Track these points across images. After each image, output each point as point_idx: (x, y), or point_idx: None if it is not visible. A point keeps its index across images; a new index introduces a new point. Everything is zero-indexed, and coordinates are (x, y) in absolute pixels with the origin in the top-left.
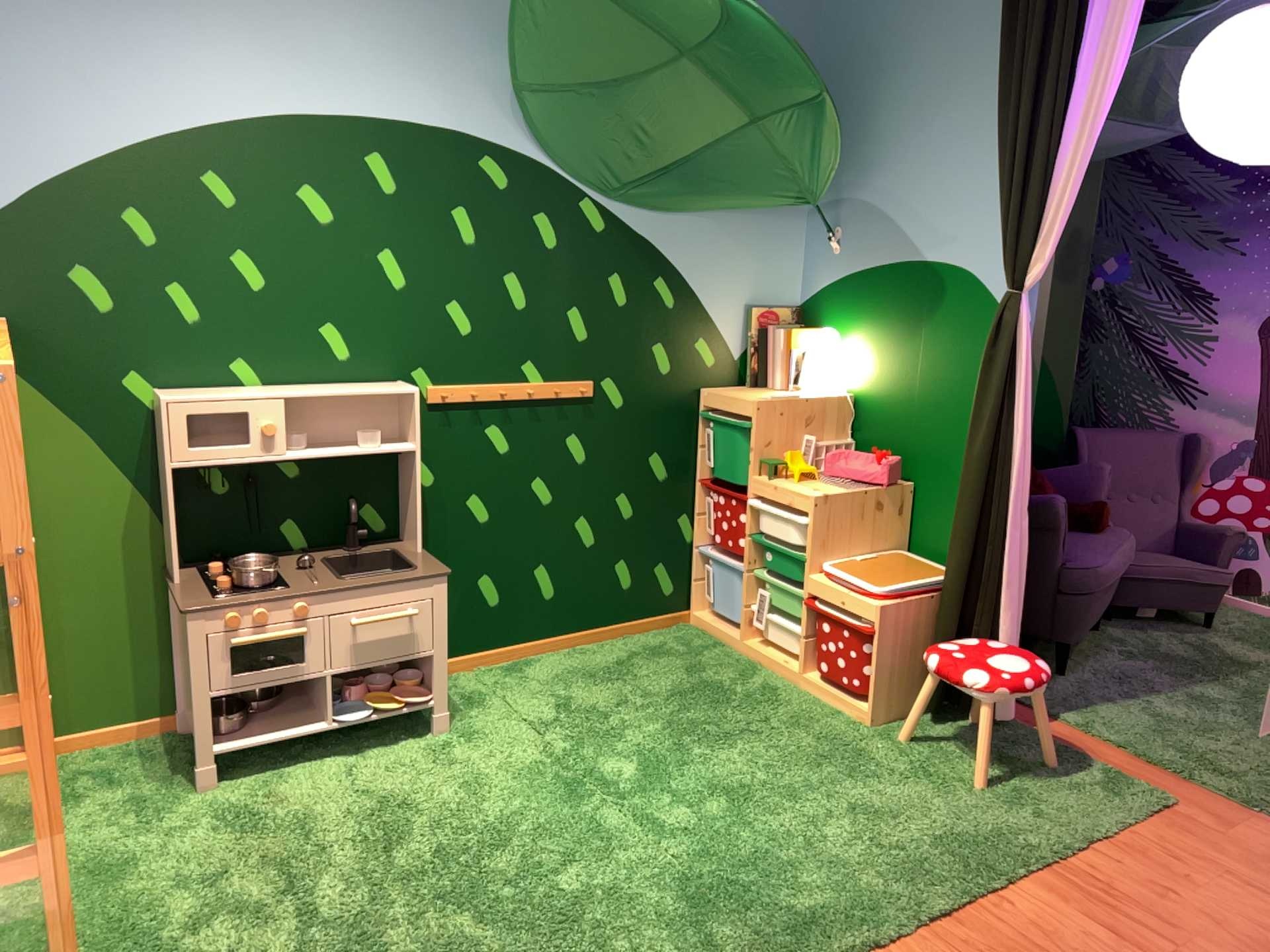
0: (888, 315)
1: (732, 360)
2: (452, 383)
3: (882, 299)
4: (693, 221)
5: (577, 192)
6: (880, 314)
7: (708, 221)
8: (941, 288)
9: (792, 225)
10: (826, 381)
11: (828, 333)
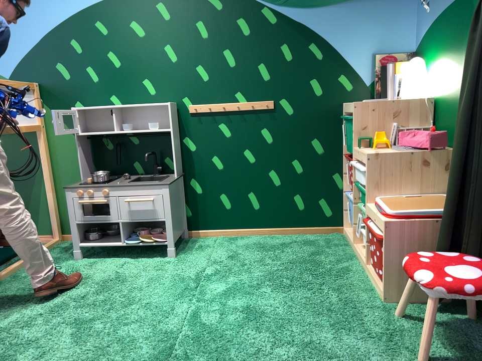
0: (451, 35)
1: (365, 86)
2: (199, 102)
3: (448, 26)
4: (332, 7)
5: (258, 2)
6: (448, 37)
7: (344, 6)
8: (476, 2)
9: (408, 0)
10: (415, 89)
11: (426, 60)
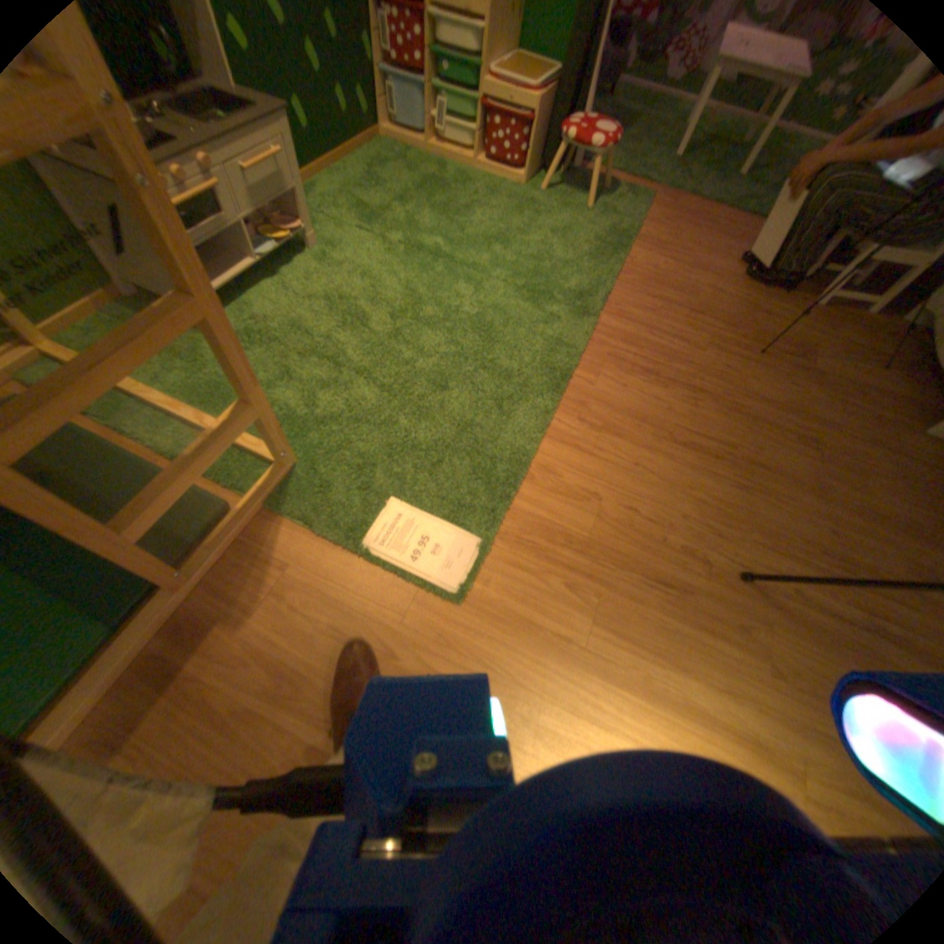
0: None
1: None
2: None
3: None
4: None
5: None
6: None
7: None
8: None
9: None
10: None
11: None
